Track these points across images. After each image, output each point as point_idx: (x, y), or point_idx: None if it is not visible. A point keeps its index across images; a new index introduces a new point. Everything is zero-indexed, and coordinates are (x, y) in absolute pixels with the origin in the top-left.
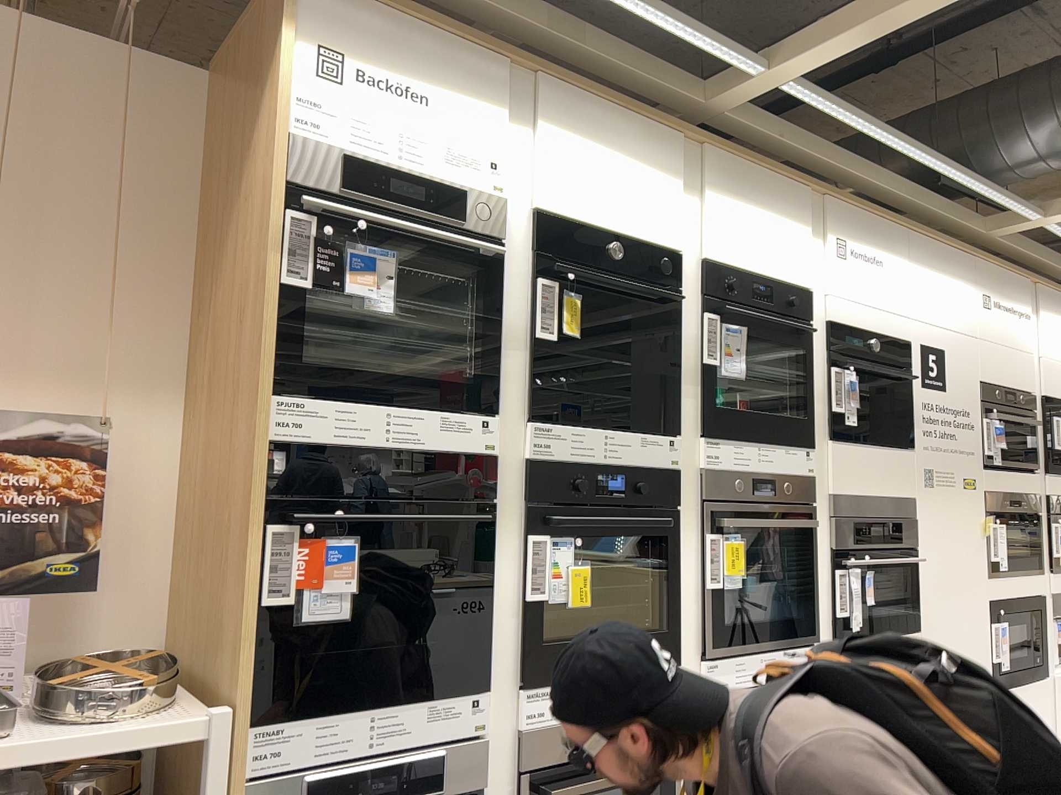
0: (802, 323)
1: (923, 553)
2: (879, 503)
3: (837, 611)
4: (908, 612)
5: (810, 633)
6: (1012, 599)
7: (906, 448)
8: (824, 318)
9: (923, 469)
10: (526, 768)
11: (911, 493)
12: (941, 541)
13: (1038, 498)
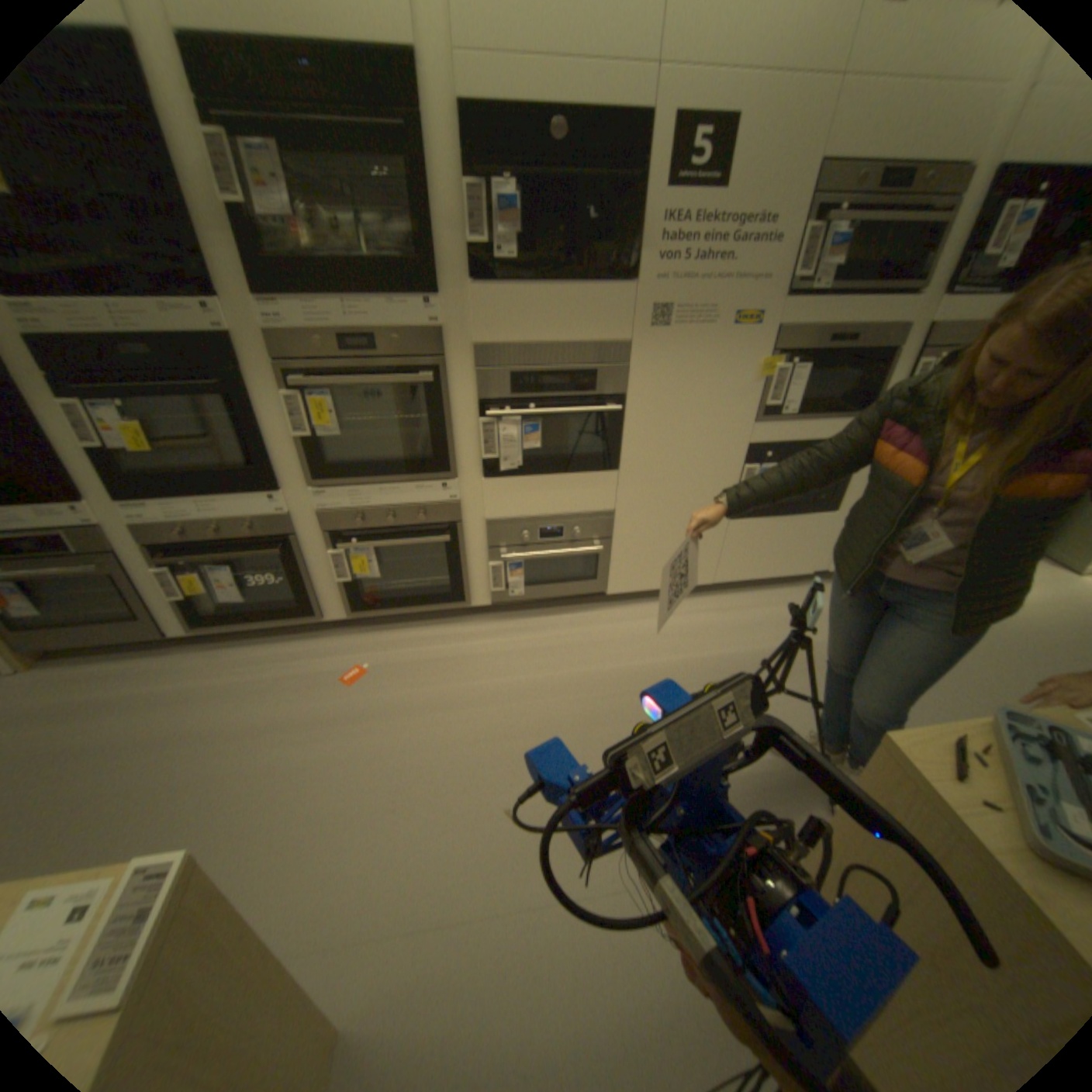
0: (382, 116)
1: (636, 402)
2: (561, 352)
3: (482, 456)
4: (609, 454)
5: (446, 473)
6: (797, 444)
7: (629, 279)
8: (453, 96)
9: (654, 306)
10: (144, 546)
11: (623, 336)
12: (674, 389)
13: (915, 329)
